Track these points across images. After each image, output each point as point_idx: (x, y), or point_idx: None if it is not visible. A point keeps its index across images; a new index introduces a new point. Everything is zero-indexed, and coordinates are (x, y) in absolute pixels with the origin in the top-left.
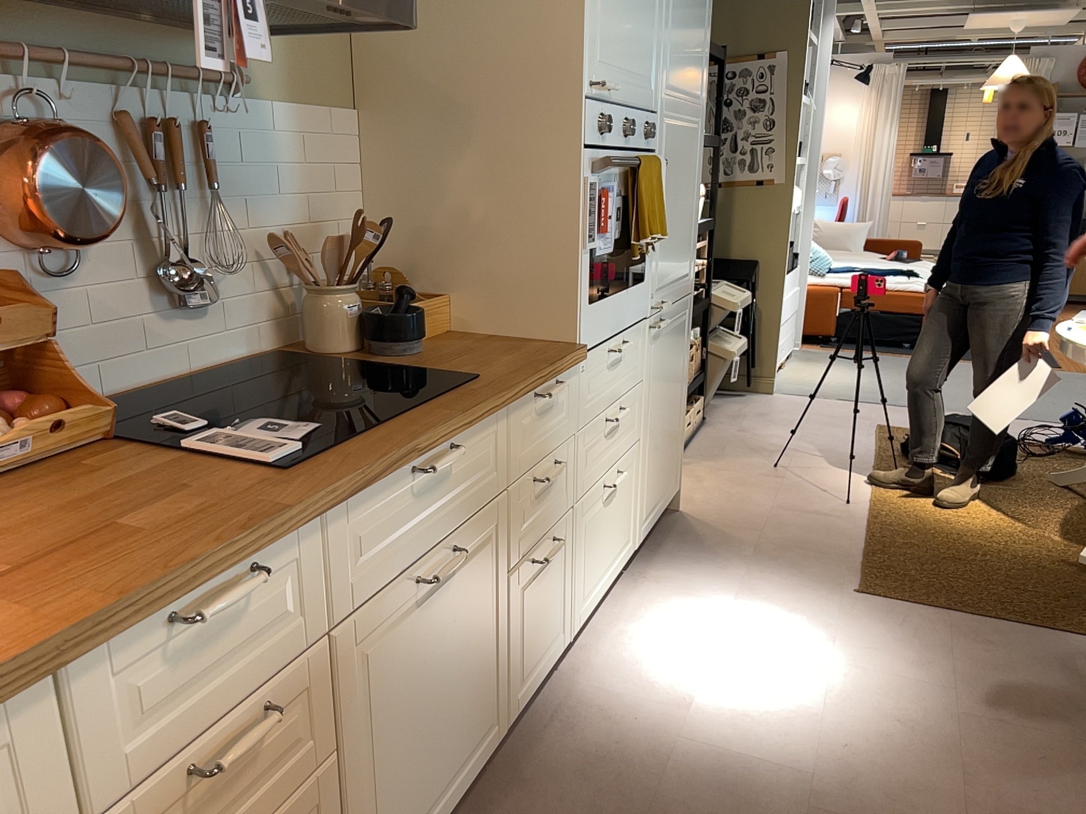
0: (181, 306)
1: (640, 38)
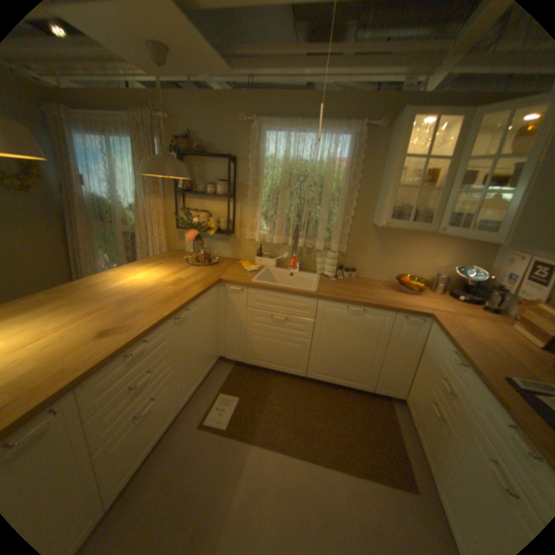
0: None
1: None
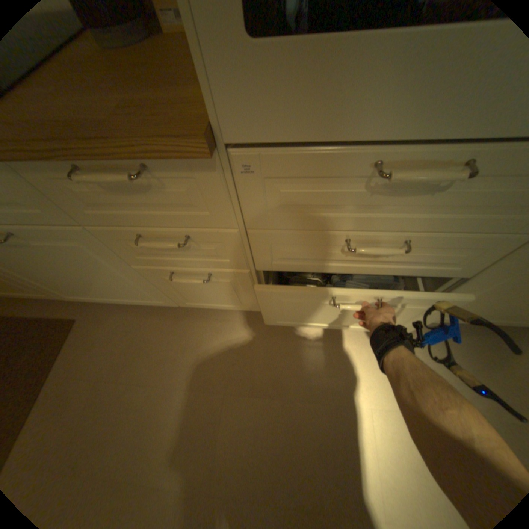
0: None
1: None
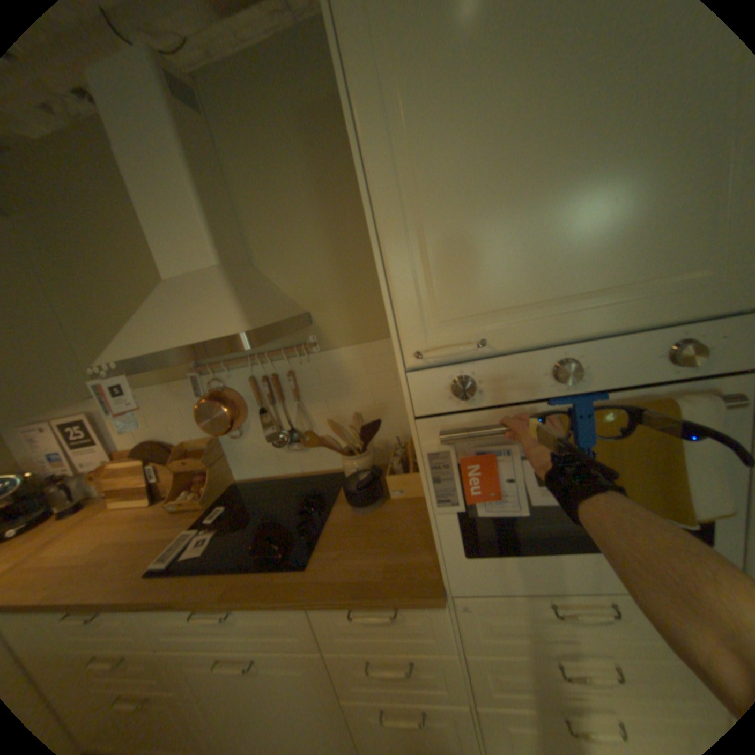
0: (291, 447)
1: (620, 222)
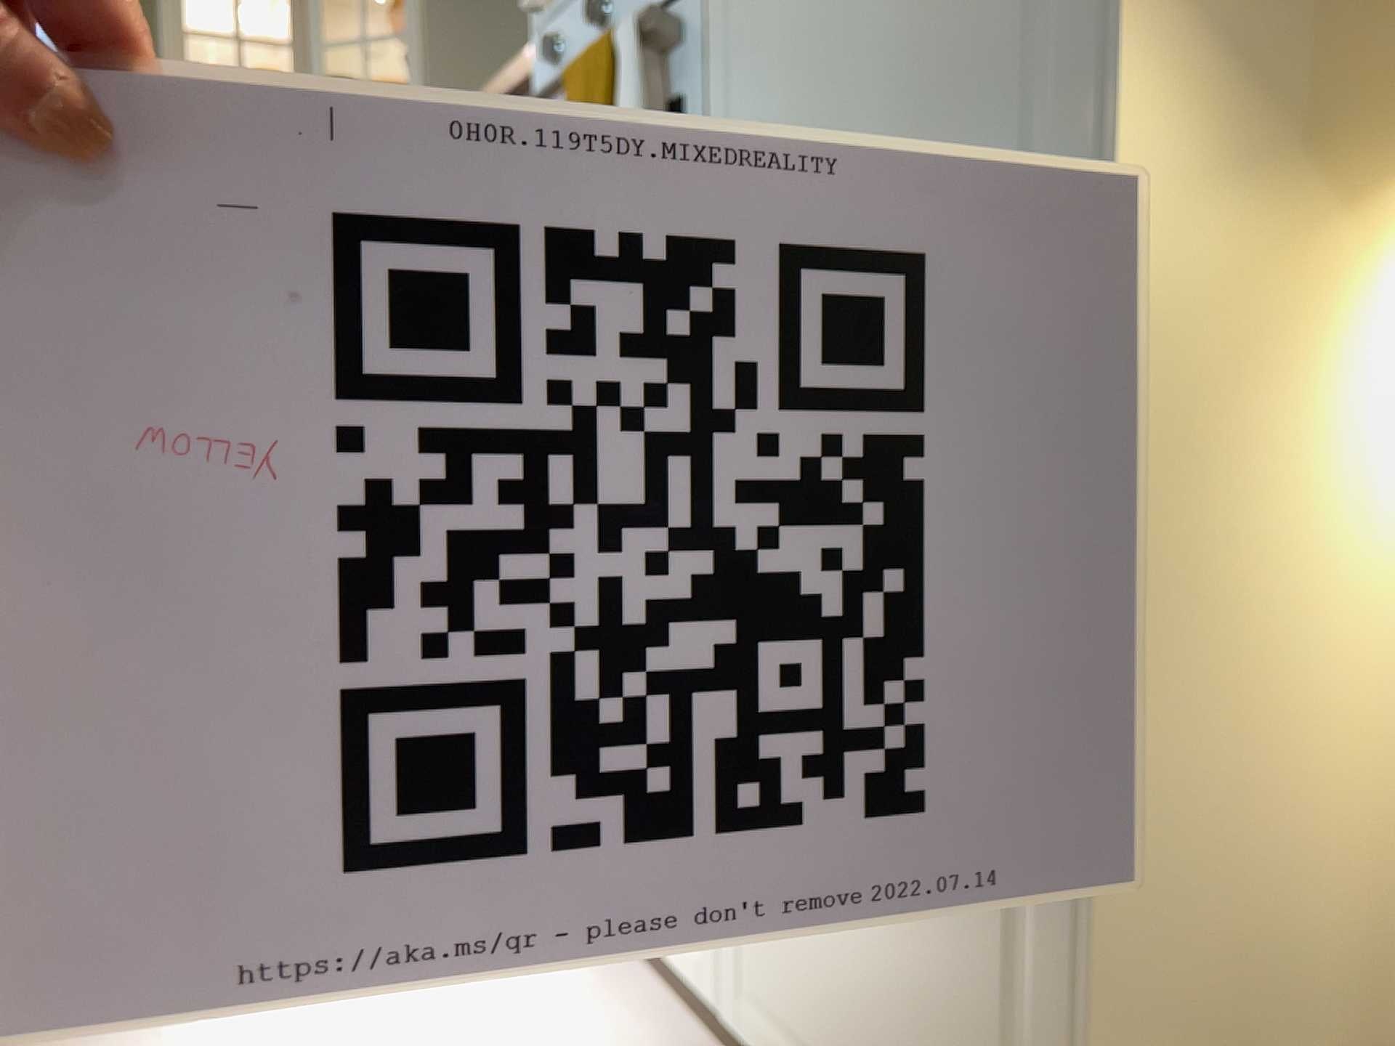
0: None
1: None
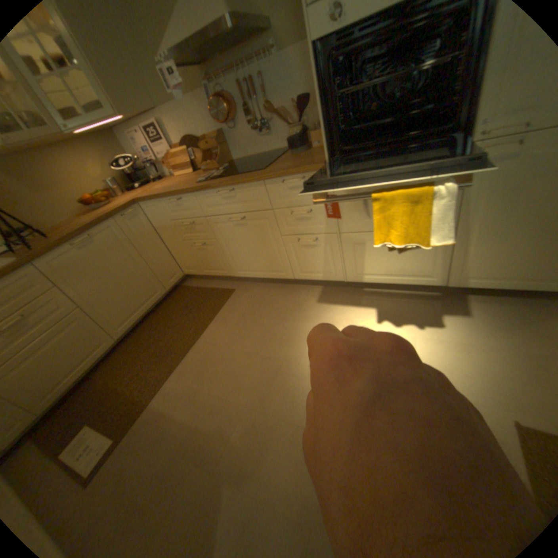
0: (262, 132)
1: None
